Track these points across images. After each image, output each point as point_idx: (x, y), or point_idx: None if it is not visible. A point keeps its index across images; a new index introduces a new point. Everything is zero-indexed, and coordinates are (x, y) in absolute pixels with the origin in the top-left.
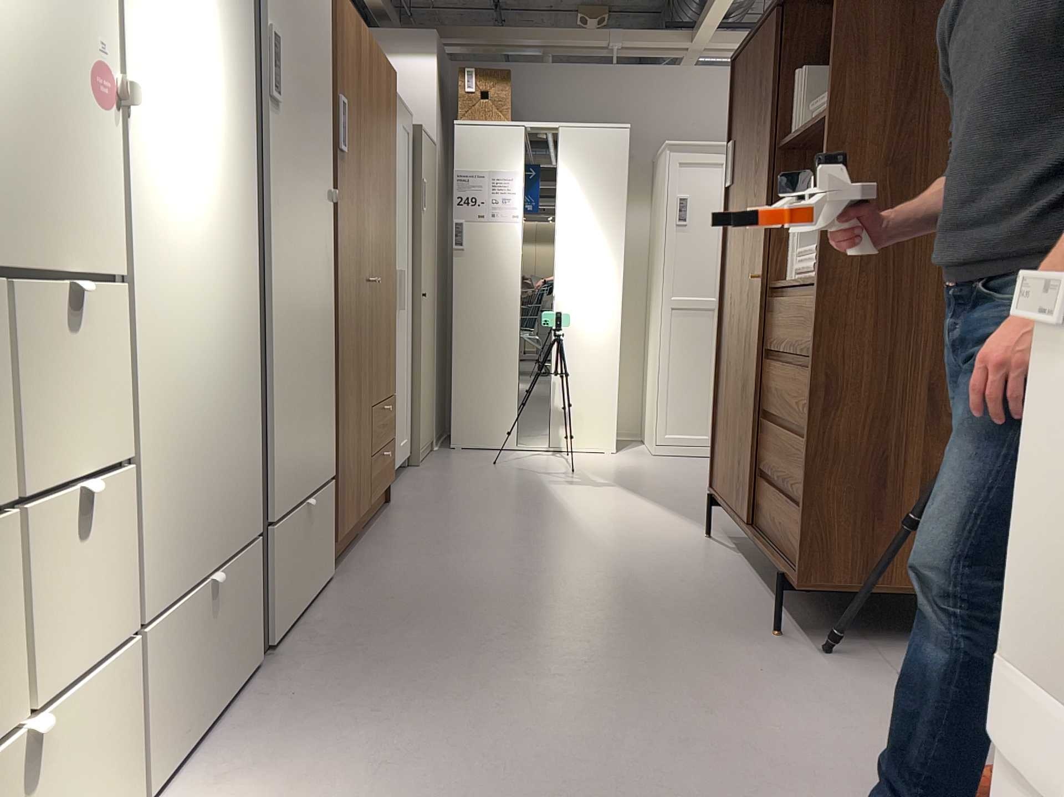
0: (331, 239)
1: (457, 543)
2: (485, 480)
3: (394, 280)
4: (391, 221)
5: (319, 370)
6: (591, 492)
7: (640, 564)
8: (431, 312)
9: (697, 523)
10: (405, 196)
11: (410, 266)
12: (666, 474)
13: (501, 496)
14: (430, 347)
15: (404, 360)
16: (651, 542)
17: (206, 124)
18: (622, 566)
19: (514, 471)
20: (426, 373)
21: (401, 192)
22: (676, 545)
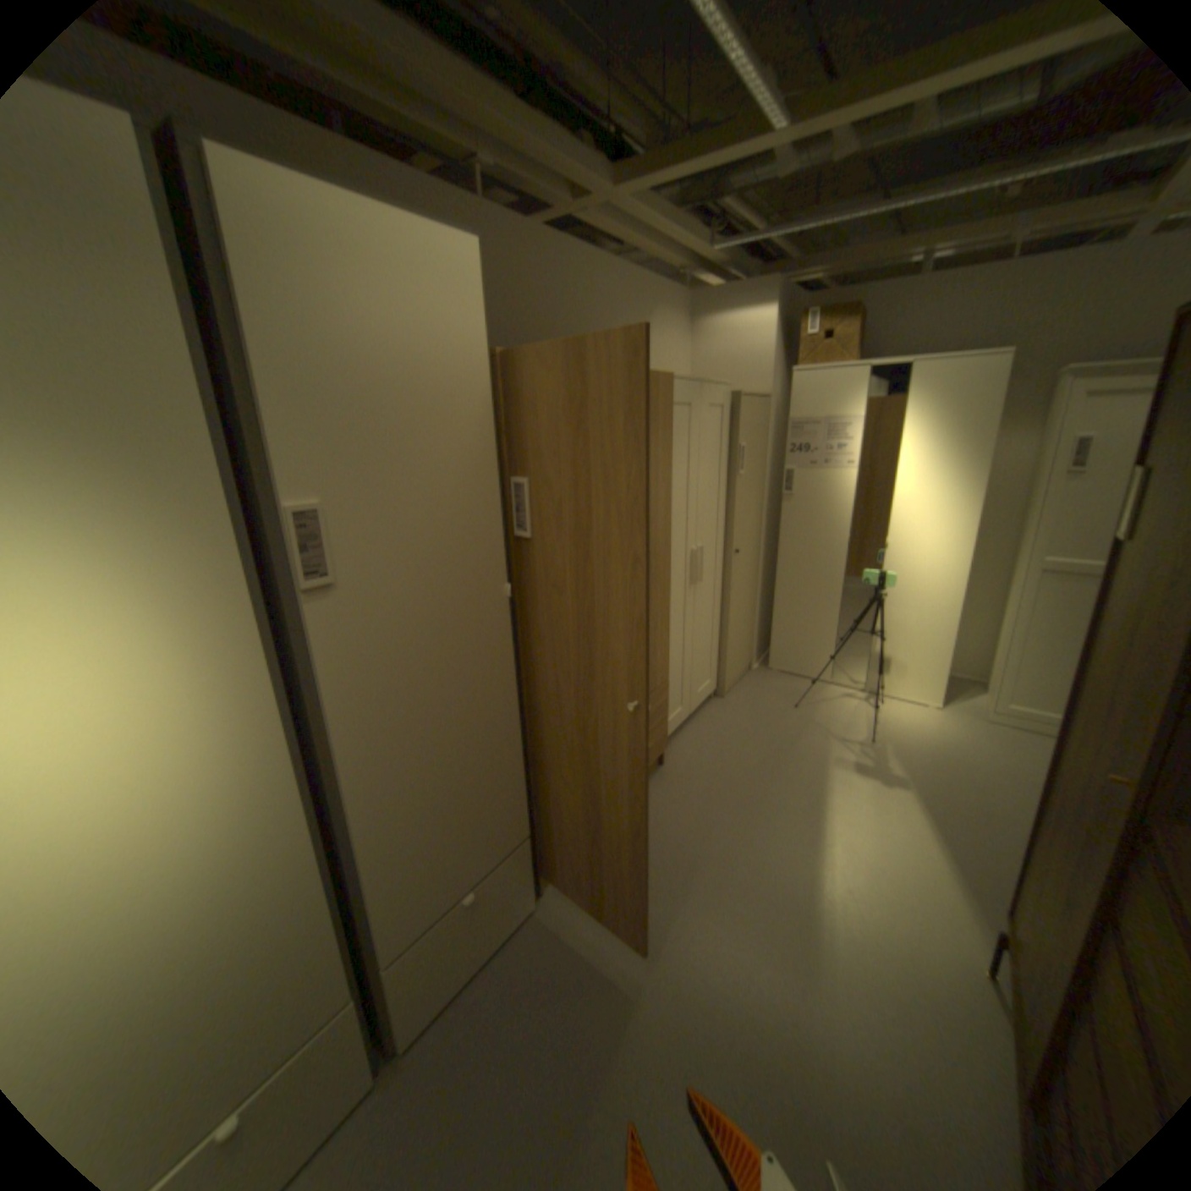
0: (510, 633)
1: (678, 873)
2: (771, 737)
3: (666, 583)
4: (660, 532)
5: (487, 771)
6: (872, 798)
7: (857, 1023)
8: (751, 559)
9: (985, 929)
10: (713, 471)
11: (721, 531)
12: (988, 773)
13: (769, 780)
14: (747, 590)
15: (706, 619)
16: (898, 956)
17: (99, 729)
18: (831, 1017)
19: (808, 728)
20: (739, 617)
21: (703, 473)
22: (930, 983)
